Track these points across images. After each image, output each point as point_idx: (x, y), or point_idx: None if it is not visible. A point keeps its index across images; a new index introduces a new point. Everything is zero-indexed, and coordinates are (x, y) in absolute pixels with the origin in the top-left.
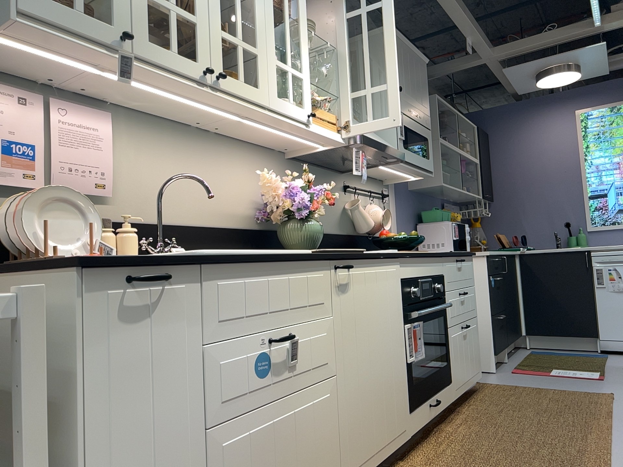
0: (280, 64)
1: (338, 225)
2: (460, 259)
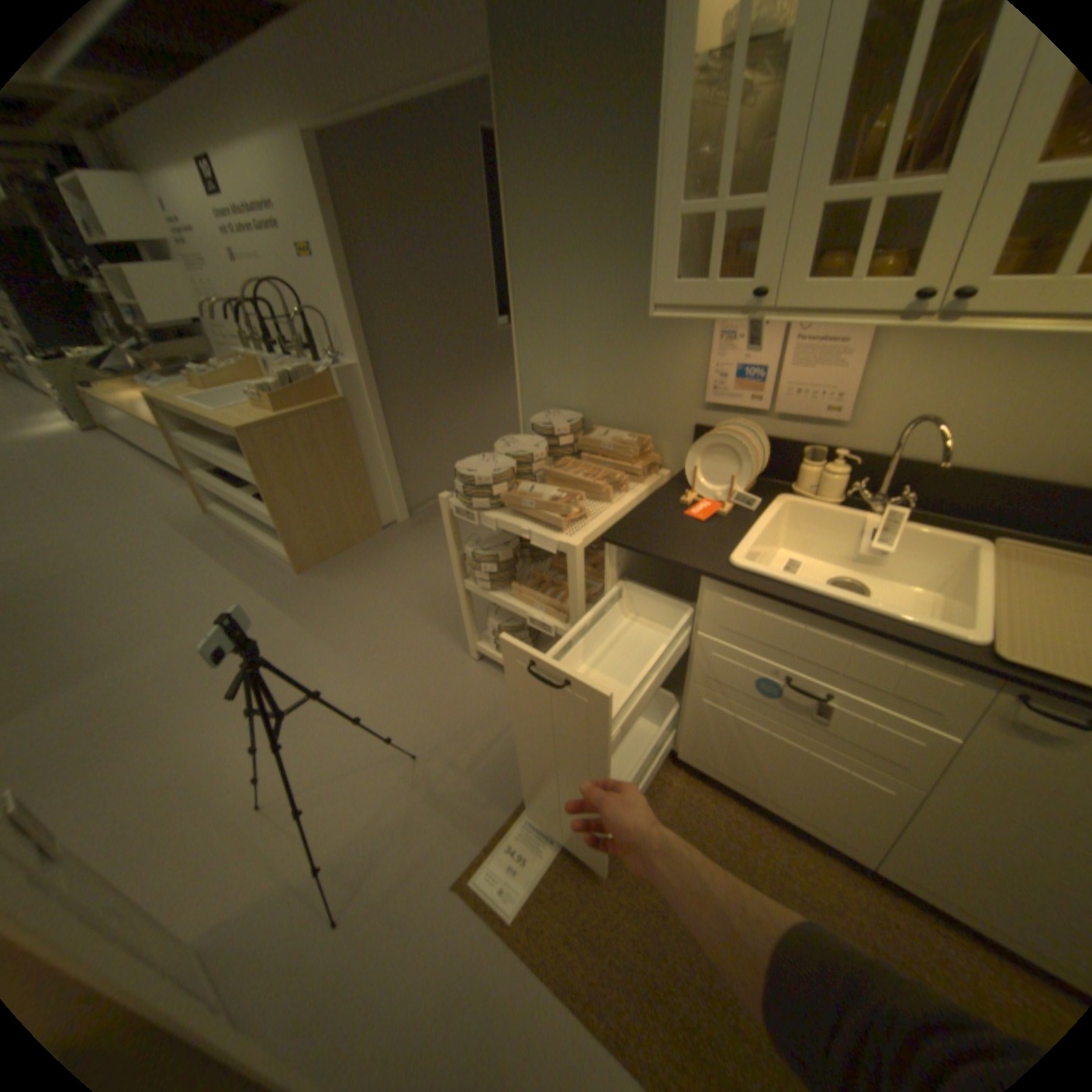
0: None
1: None
2: None
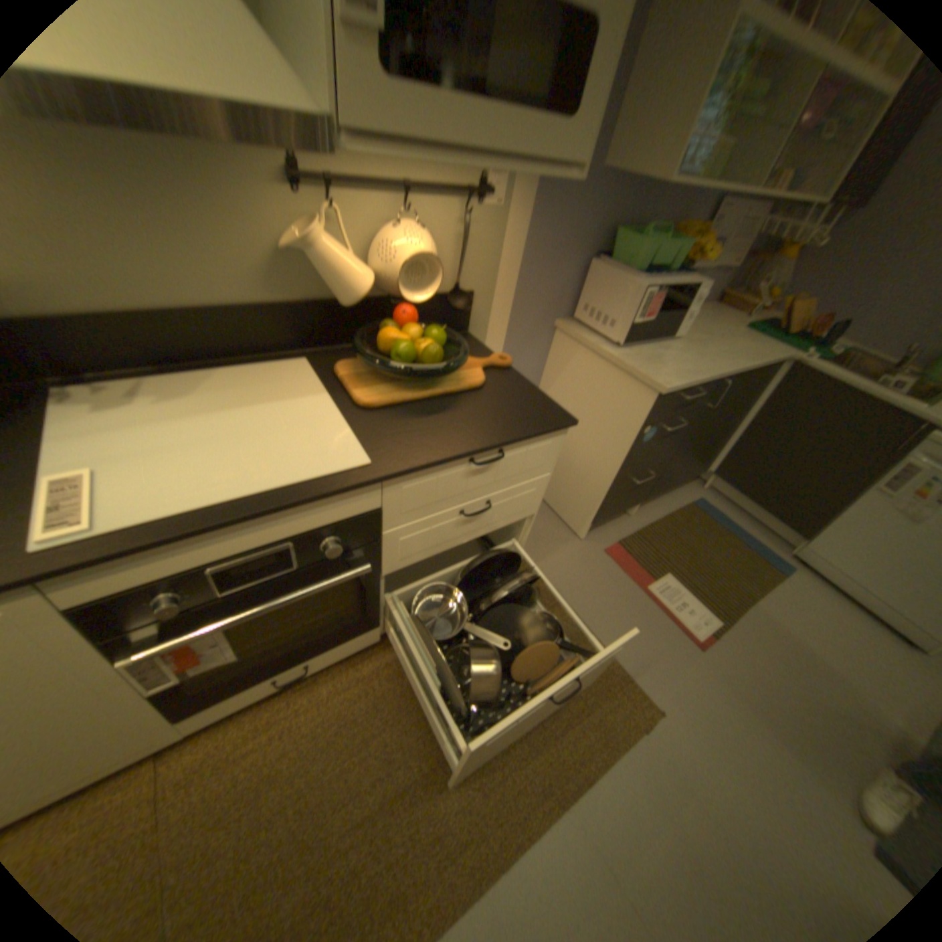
0: None
1: (255, 280)
2: (494, 450)
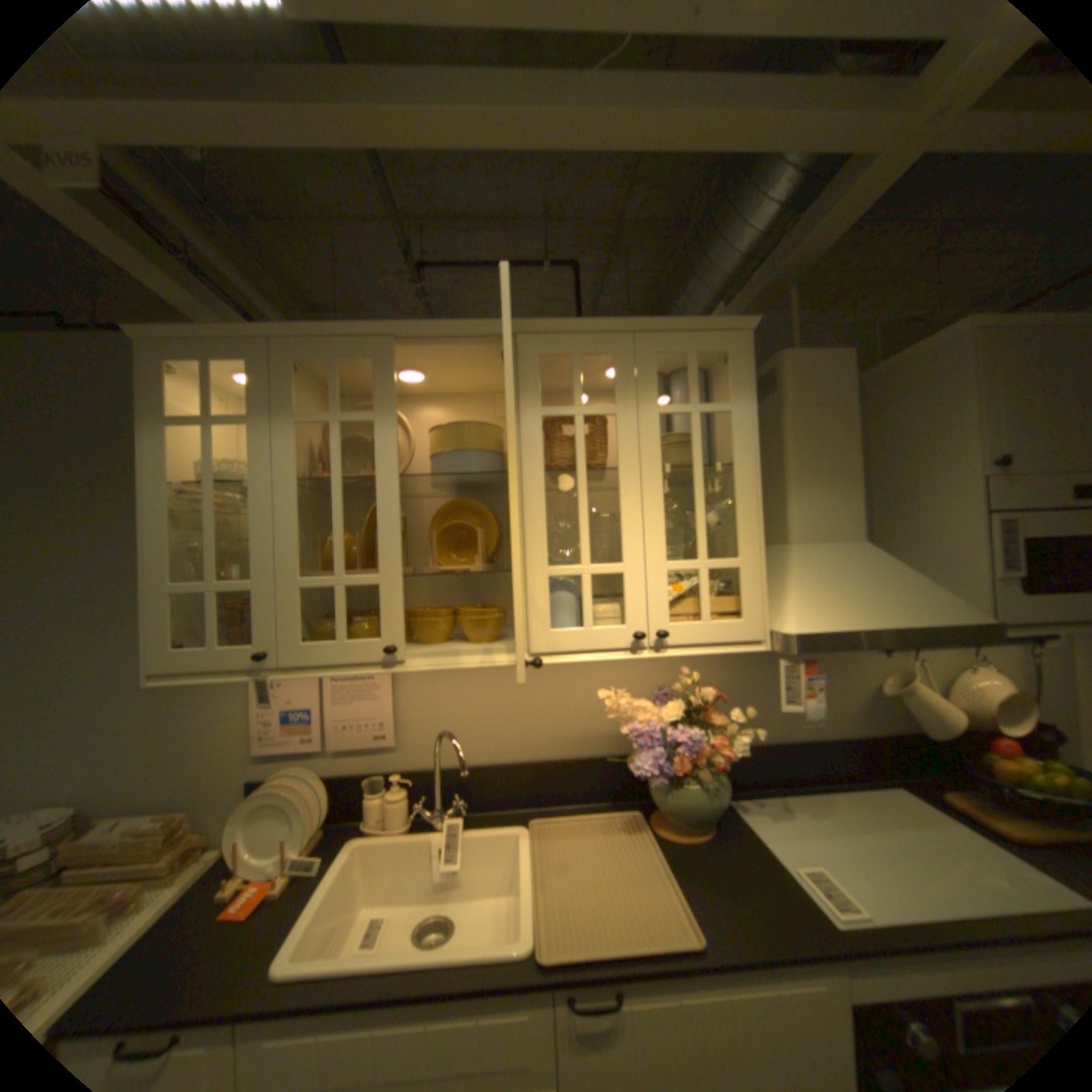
0: (561, 569)
1: (857, 723)
2: None
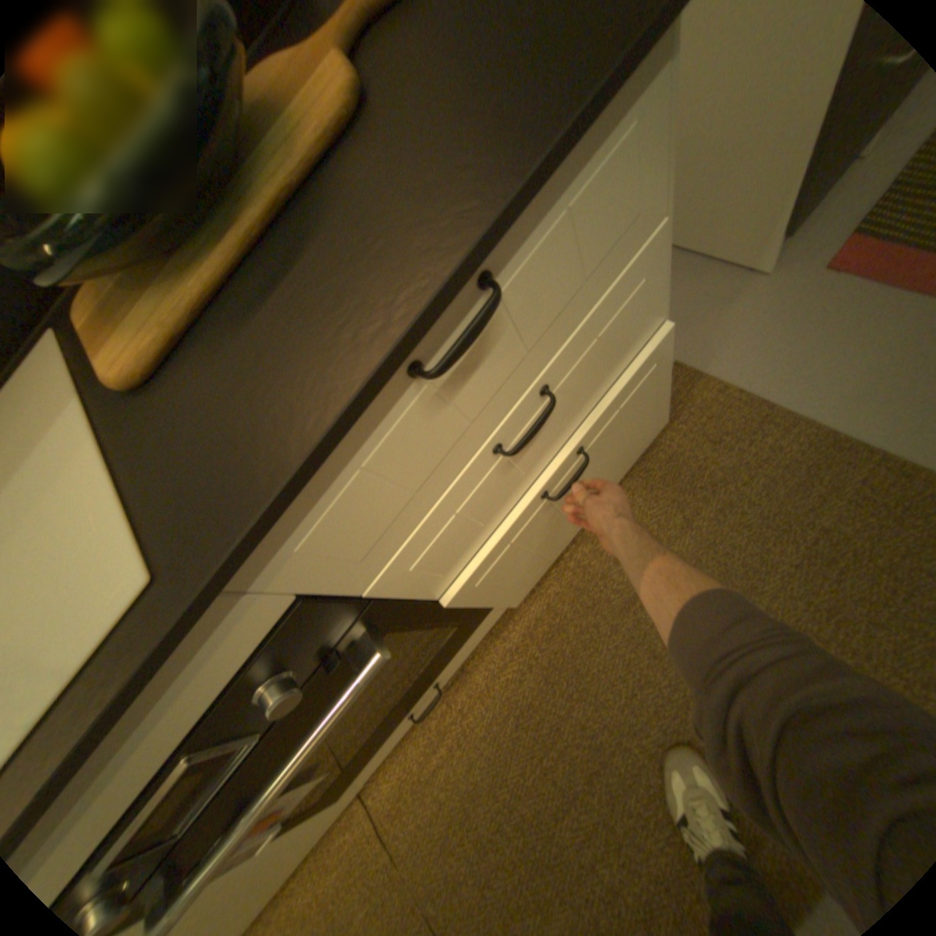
0: None
1: None
2: (457, 296)
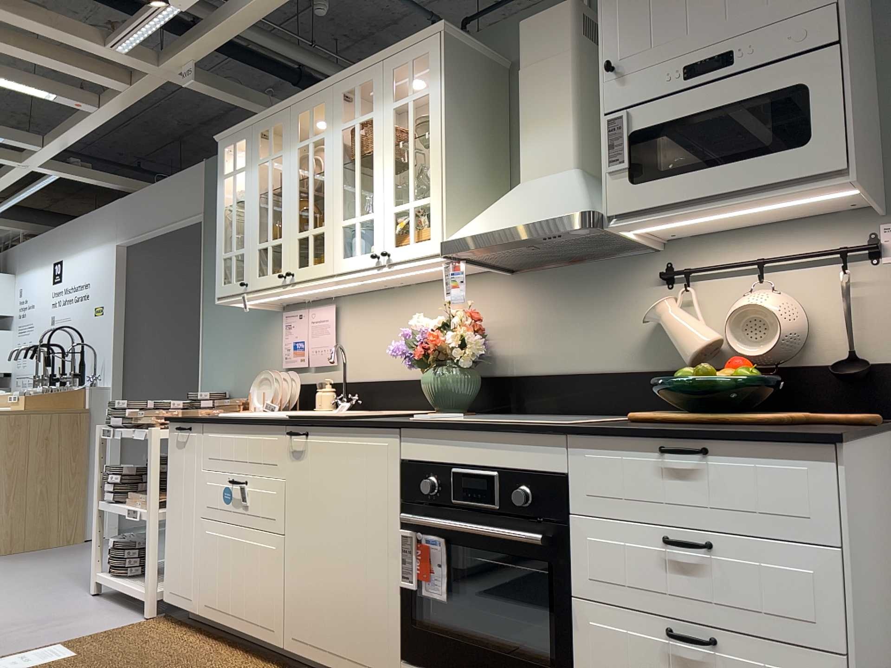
0: (345, 220)
1: (634, 355)
2: (693, 447)
